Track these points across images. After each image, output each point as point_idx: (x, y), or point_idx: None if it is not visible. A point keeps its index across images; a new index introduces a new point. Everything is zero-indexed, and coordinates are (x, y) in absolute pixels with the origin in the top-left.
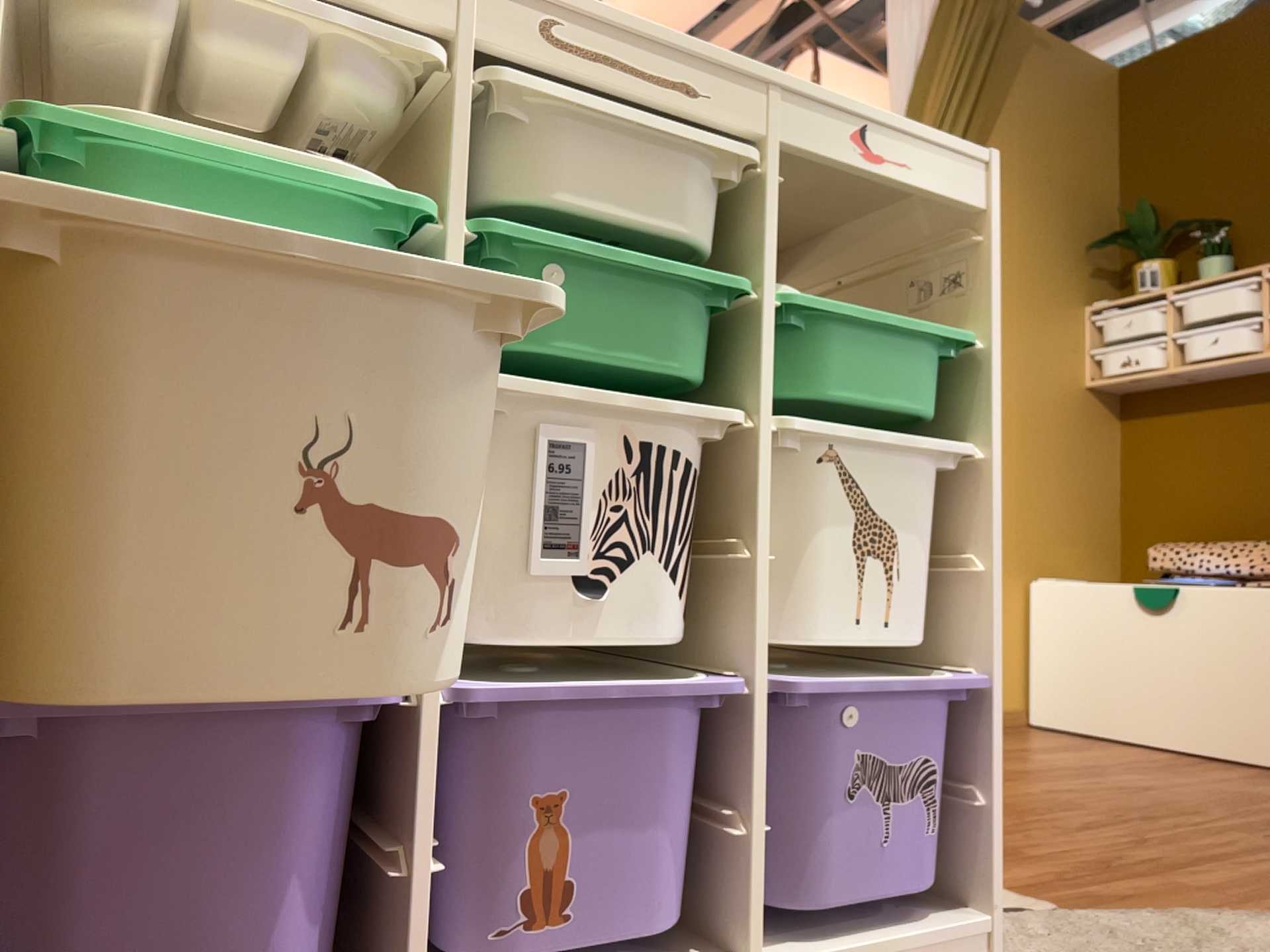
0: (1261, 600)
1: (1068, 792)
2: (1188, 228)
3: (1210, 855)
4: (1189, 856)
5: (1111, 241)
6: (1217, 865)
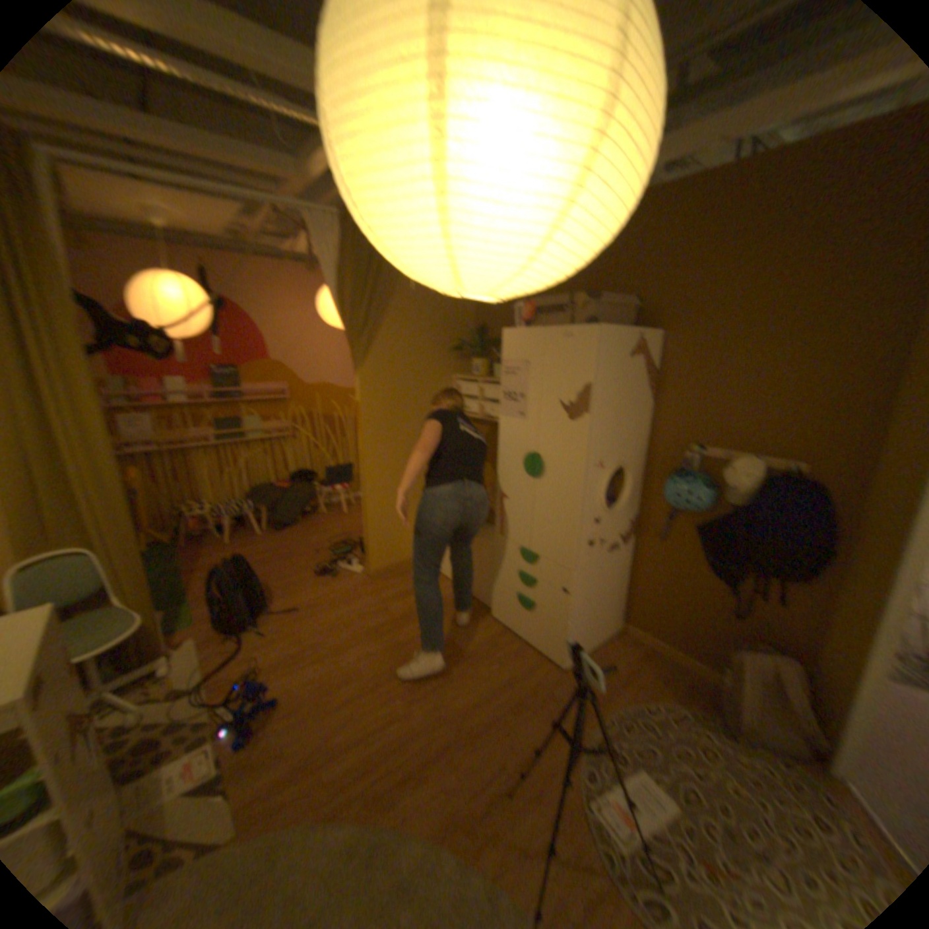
0: (485, 548)
1: (368, 666)
2: (498, 345)
3: (364, 745)
4: (353, 750)
5: (467, 346)
6: (356, 760)
